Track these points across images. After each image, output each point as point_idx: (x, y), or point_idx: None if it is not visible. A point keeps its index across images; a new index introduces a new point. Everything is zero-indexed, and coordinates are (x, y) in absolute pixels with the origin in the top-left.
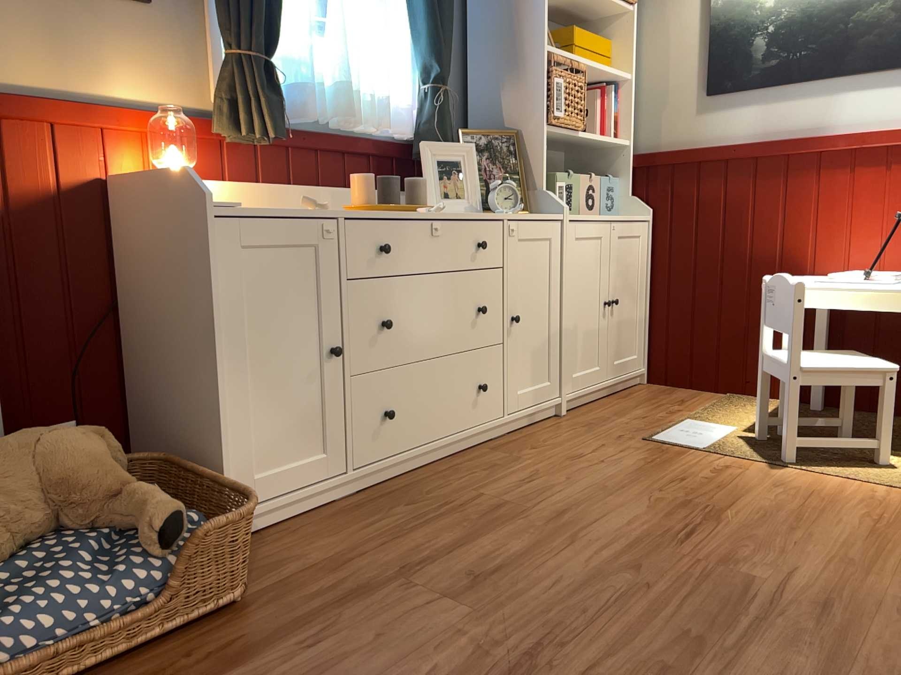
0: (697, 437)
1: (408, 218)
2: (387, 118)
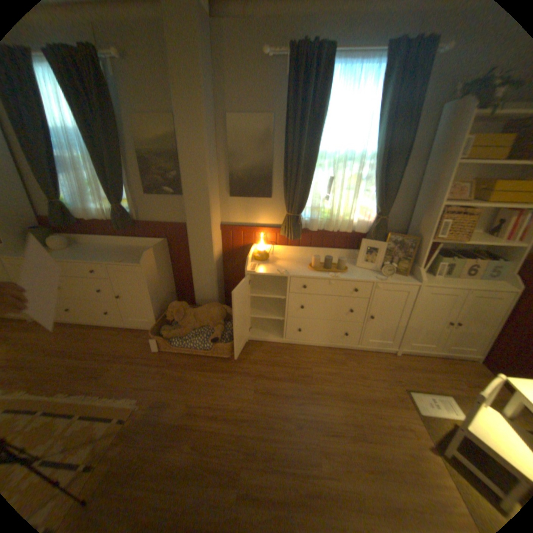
0: (432, 409)
1: (319, 278)
2: (357, 224)
